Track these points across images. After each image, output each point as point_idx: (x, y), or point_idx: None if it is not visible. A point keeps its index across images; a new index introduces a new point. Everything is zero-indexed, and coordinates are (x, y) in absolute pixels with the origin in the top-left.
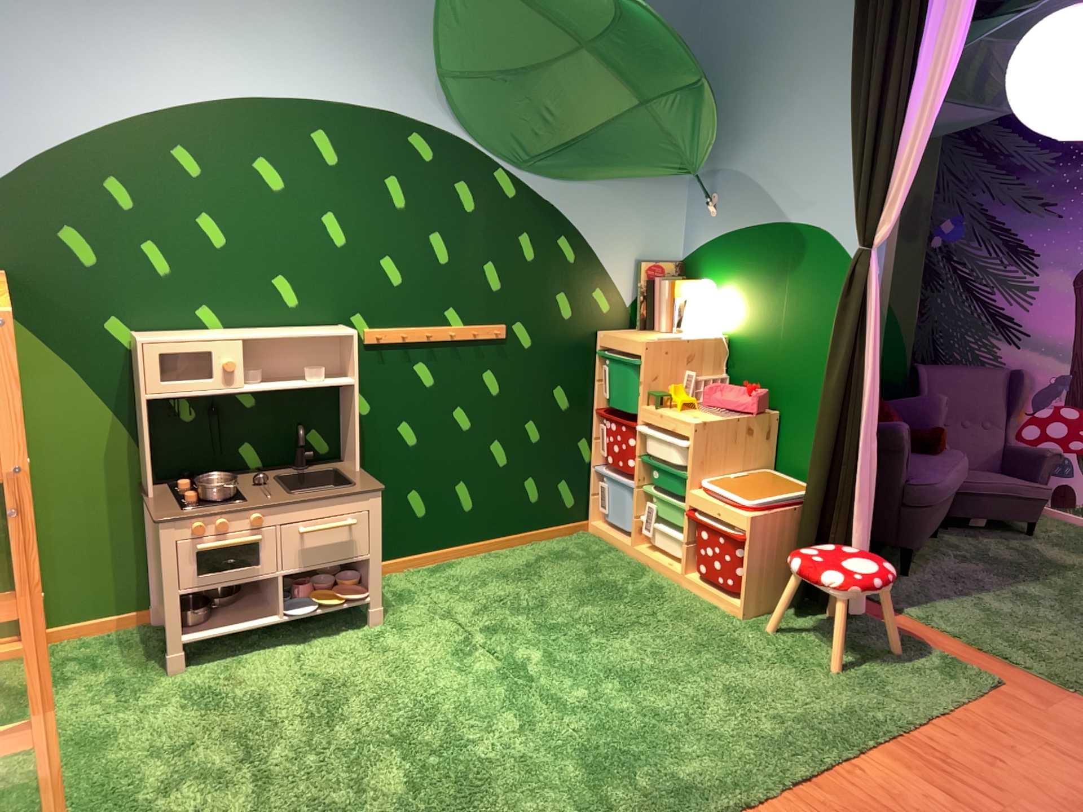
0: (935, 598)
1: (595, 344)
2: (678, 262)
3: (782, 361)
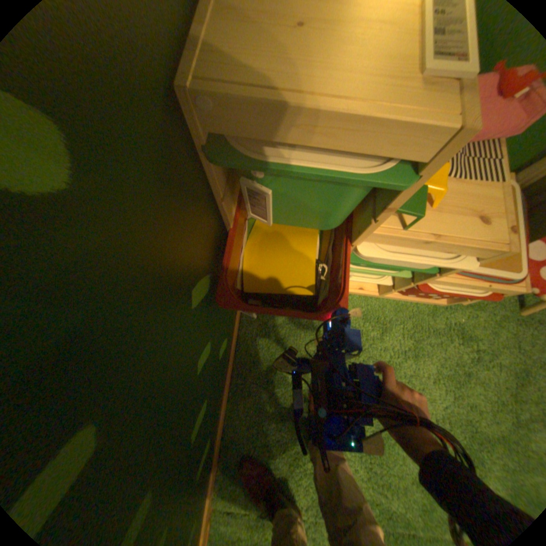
0: None
1: (193, 122)
2: None
3: None
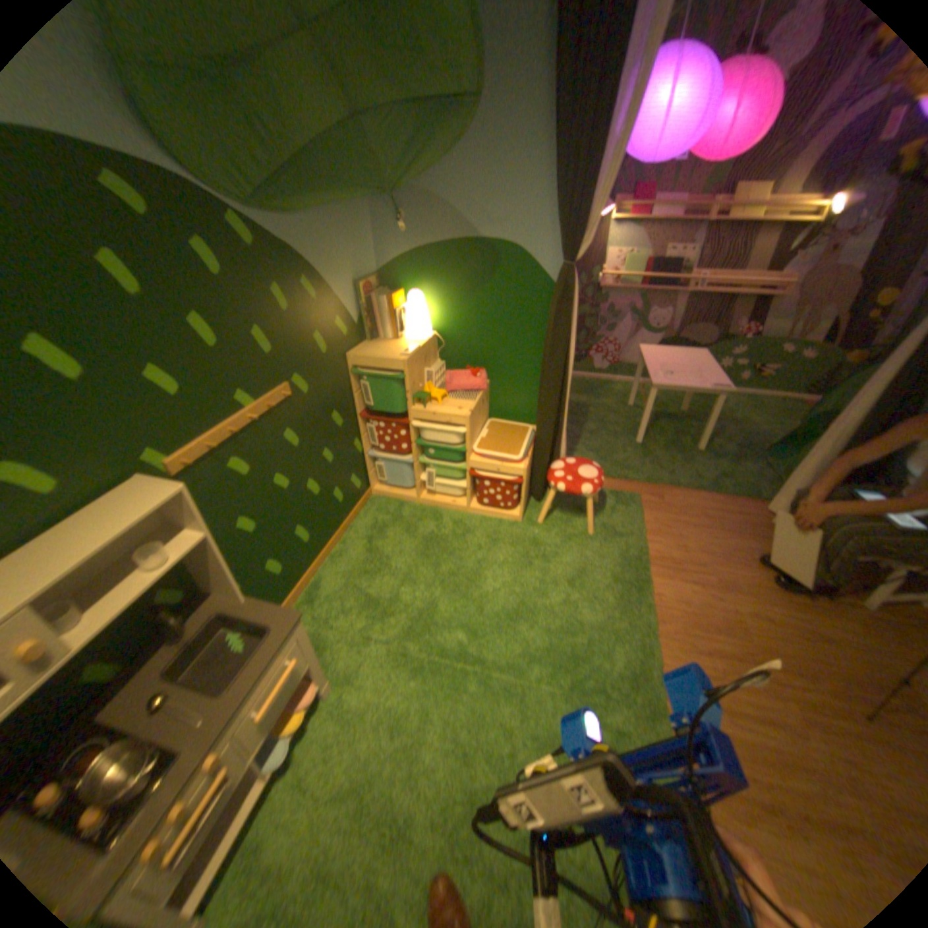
0: (575, 454)
1: (347, 363)
2: (377, 271)
3: (492, 345)
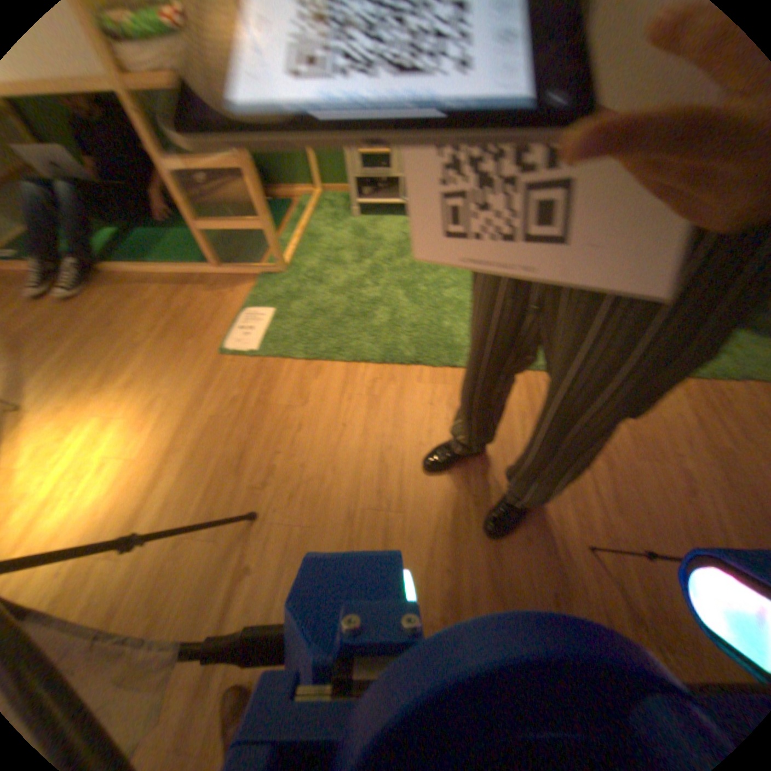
0: None
1: None
2: None
3: None
